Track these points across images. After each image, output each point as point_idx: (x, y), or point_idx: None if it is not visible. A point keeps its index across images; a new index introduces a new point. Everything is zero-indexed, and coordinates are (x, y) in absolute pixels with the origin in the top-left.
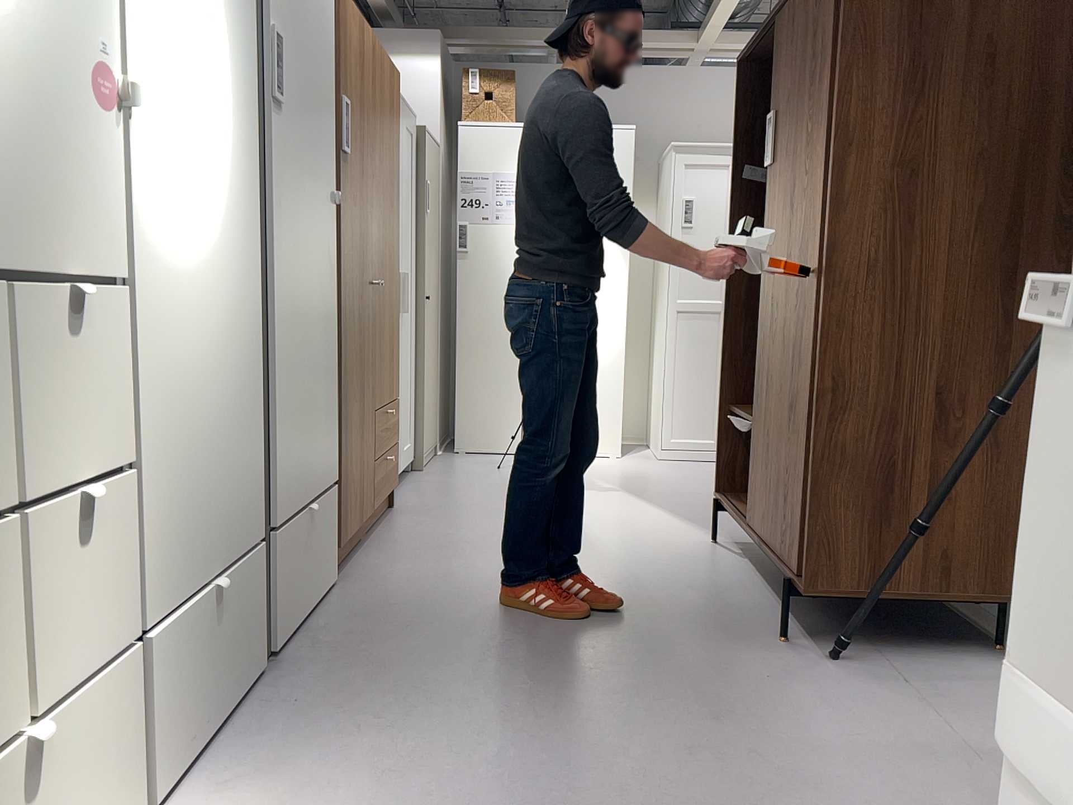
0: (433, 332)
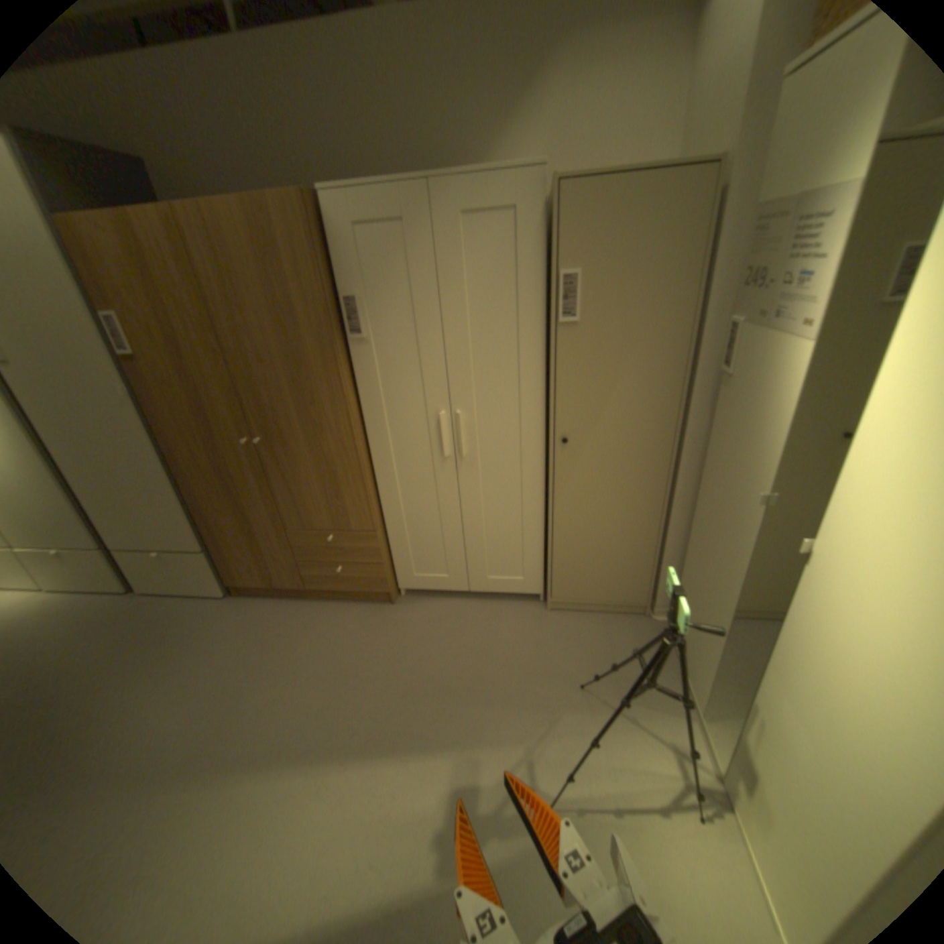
0: (617, 483)
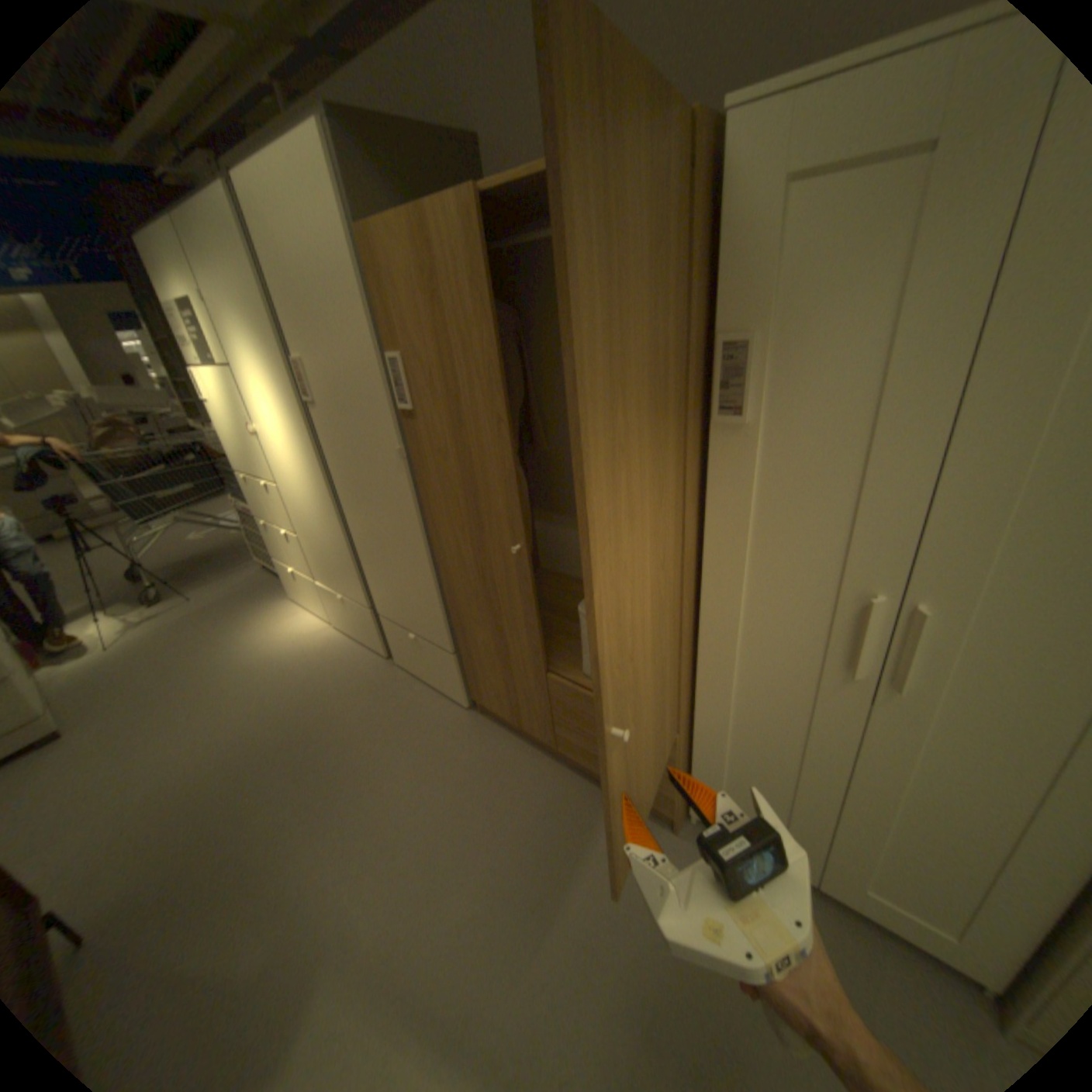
0: None
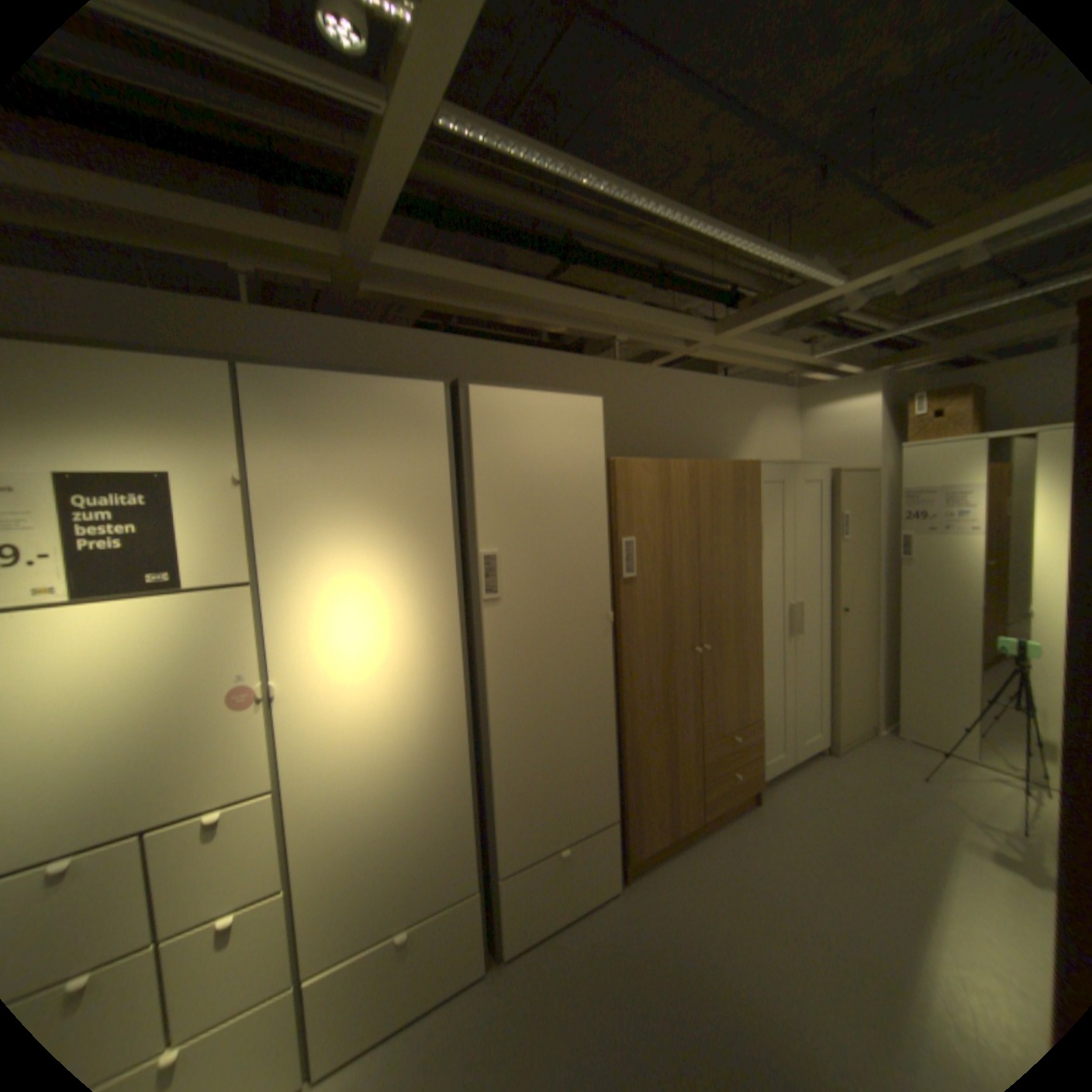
0: (863, 636)
